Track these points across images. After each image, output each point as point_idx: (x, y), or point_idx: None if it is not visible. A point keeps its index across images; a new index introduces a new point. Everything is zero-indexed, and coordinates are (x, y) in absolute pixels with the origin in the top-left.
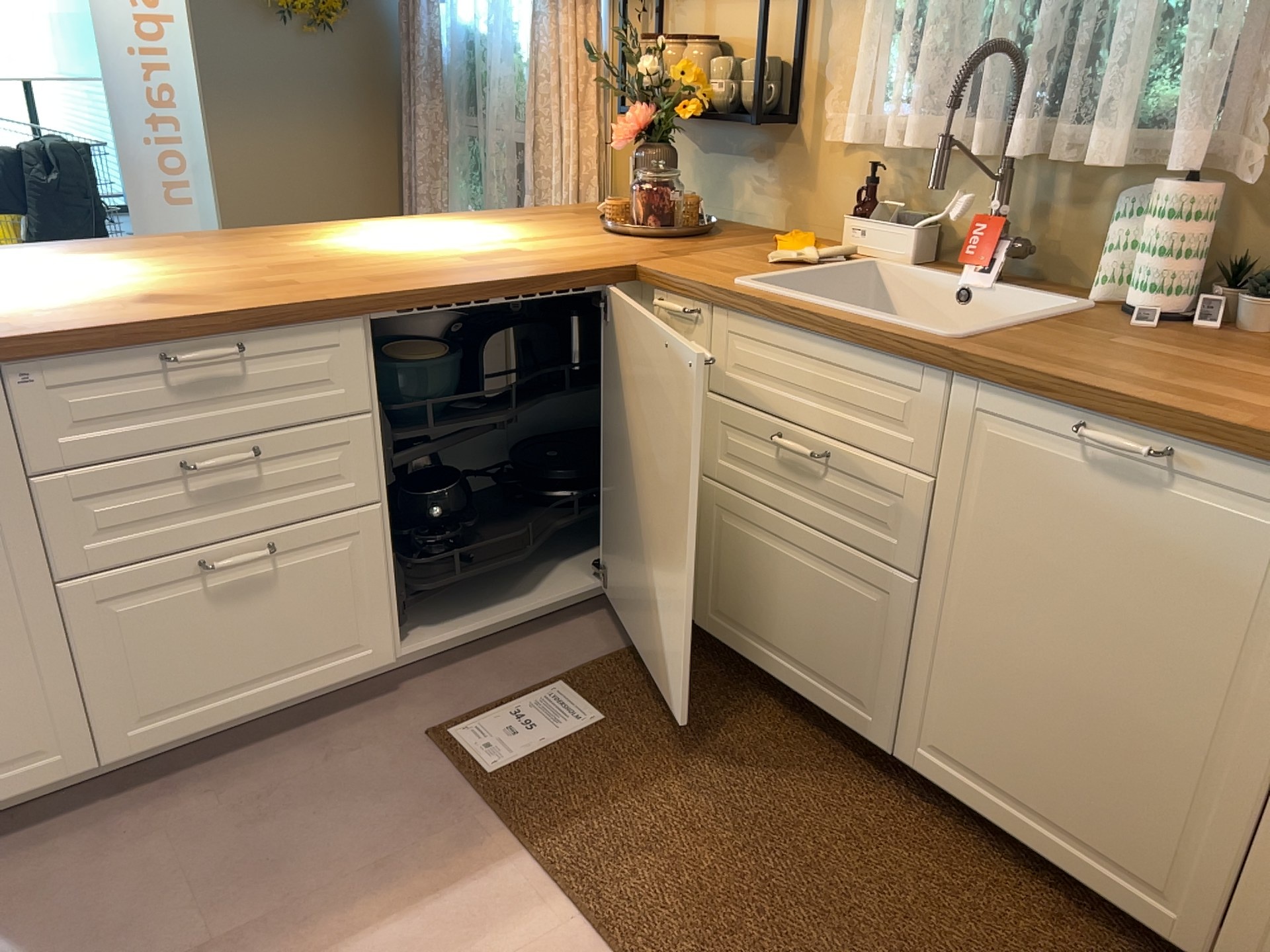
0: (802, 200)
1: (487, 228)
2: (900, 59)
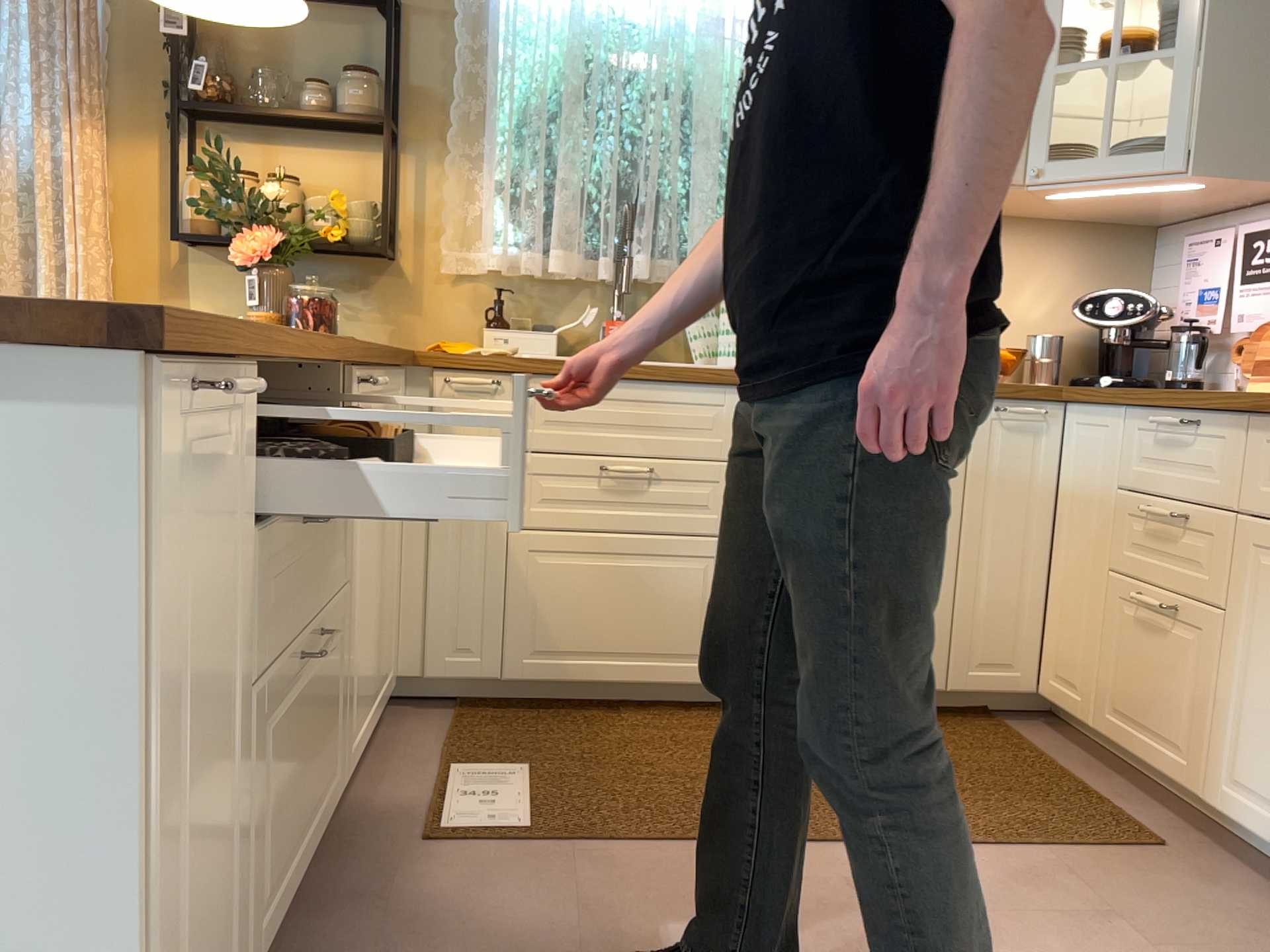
0: (411, 322)
1: None
2: (529, 208)
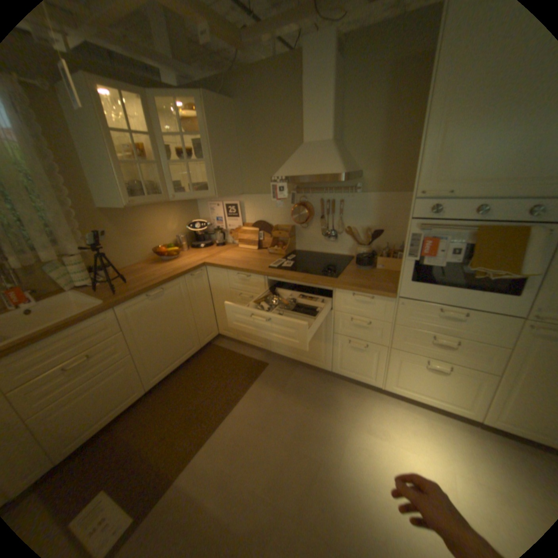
0: None
1: None
2: None
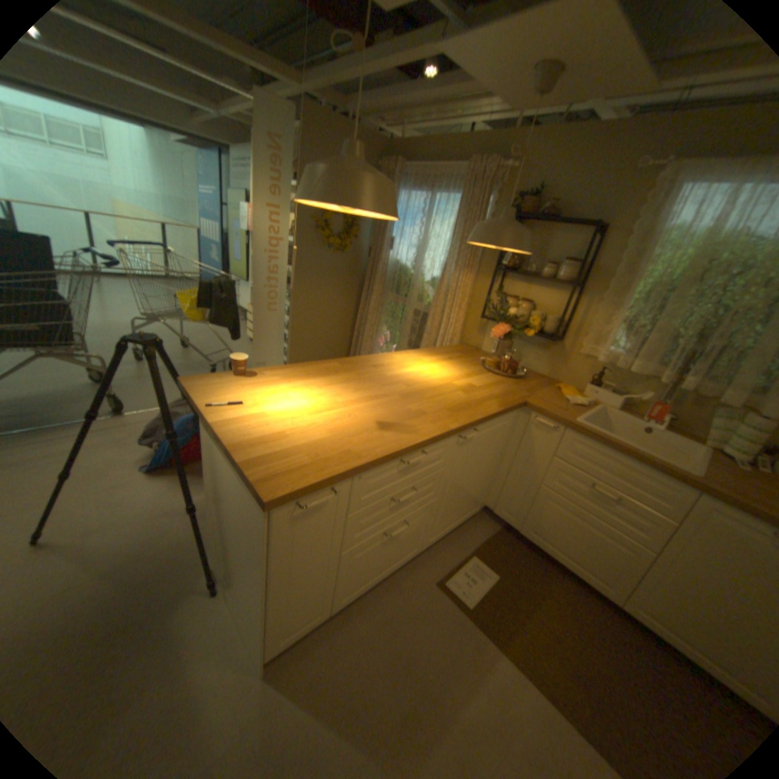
0: (560, 367)
1: (443, 364)
2: (634, 336)
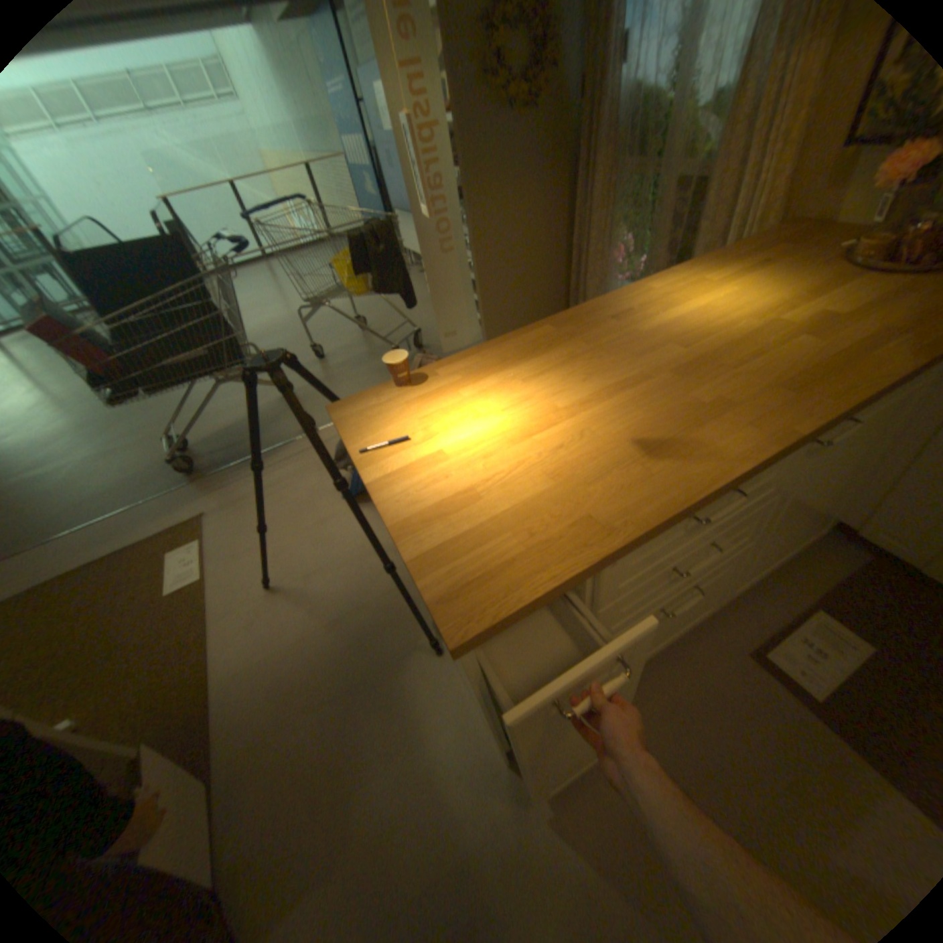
0: None
1: (754, 278)
2: None
